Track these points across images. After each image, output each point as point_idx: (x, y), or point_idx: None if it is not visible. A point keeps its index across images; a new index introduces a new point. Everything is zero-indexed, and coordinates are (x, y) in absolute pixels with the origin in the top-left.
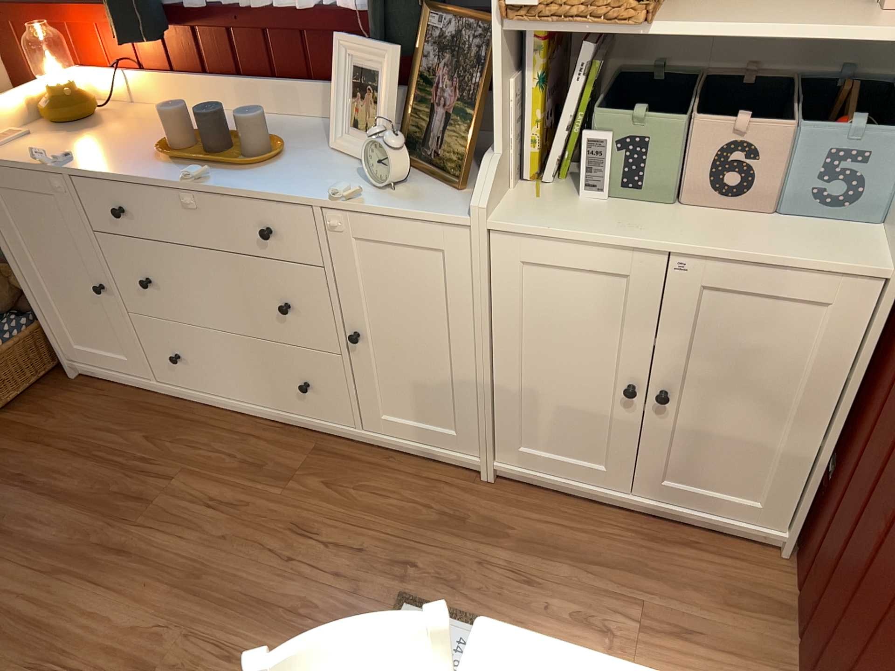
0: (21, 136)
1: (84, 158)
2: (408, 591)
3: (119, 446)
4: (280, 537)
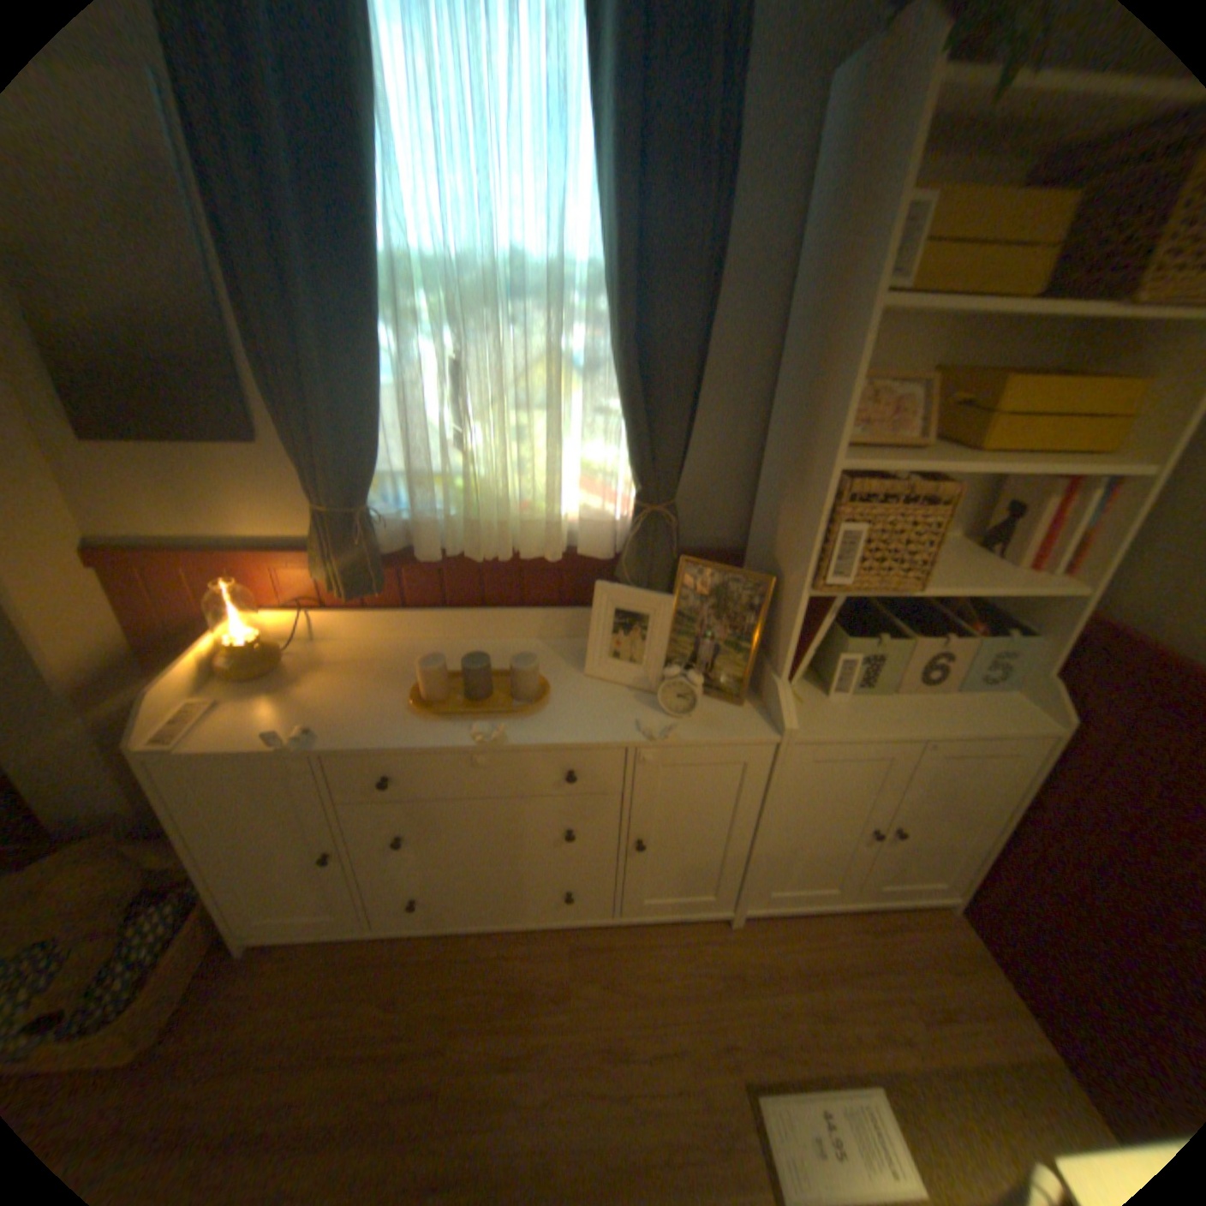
0: (205, 708)
1: (326, 731)
2: (749, 1083)
3: (352, 1032)
4: (600, 1076)
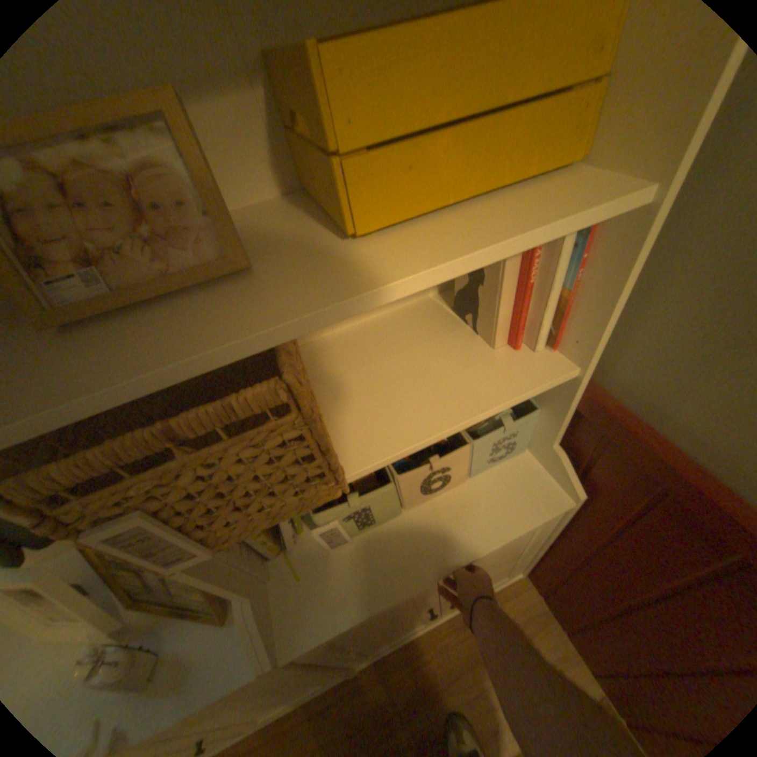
0: None
1: None
2: None
3: None
4: None
